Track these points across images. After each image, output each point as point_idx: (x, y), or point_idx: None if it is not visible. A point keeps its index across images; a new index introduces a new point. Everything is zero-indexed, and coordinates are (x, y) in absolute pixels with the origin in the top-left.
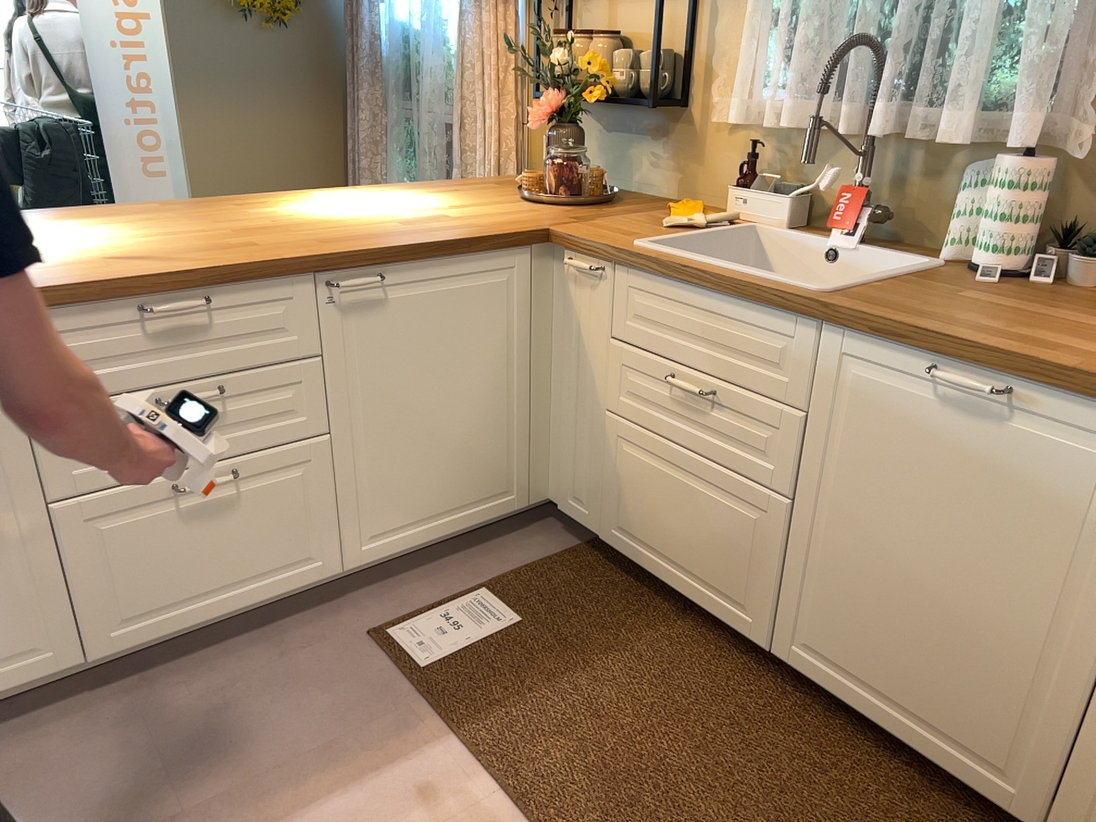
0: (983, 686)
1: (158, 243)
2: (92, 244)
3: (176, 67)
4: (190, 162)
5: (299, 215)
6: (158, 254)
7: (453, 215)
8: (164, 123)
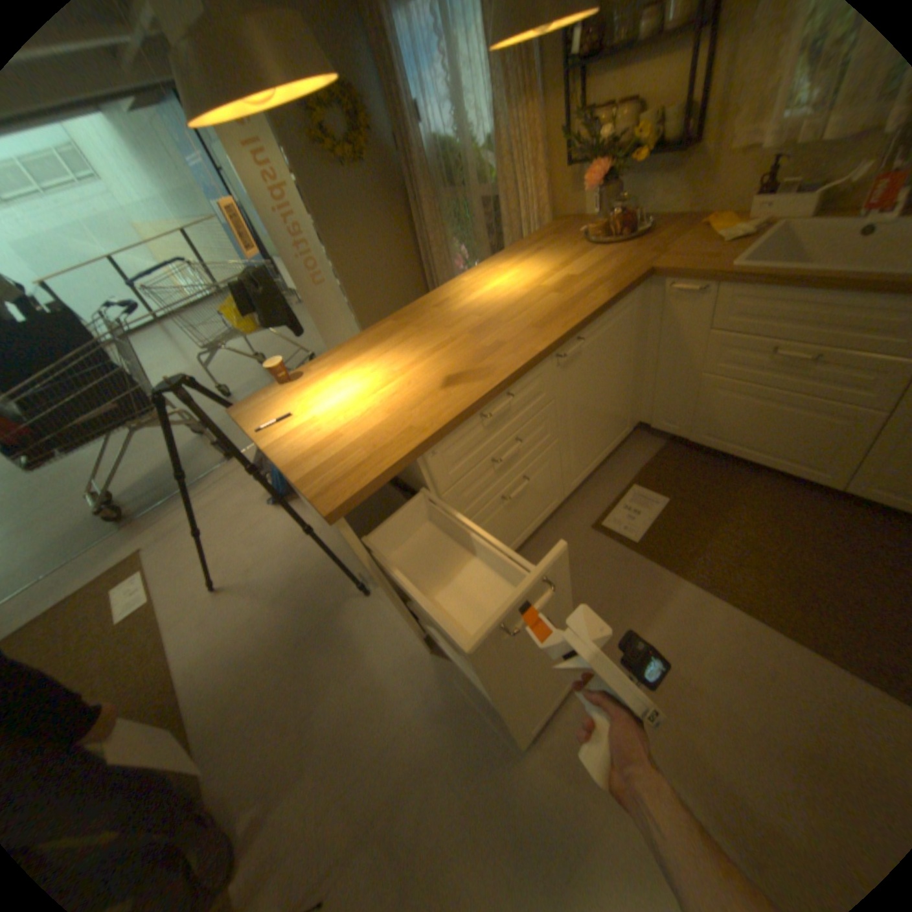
0: None
1: (442, 361)
2: (405, 373)
3: (310, 213)
4: (335, 271)
5: (482, 304)
6: (457, 371)
7: (575, 274)
8: (311, 251)
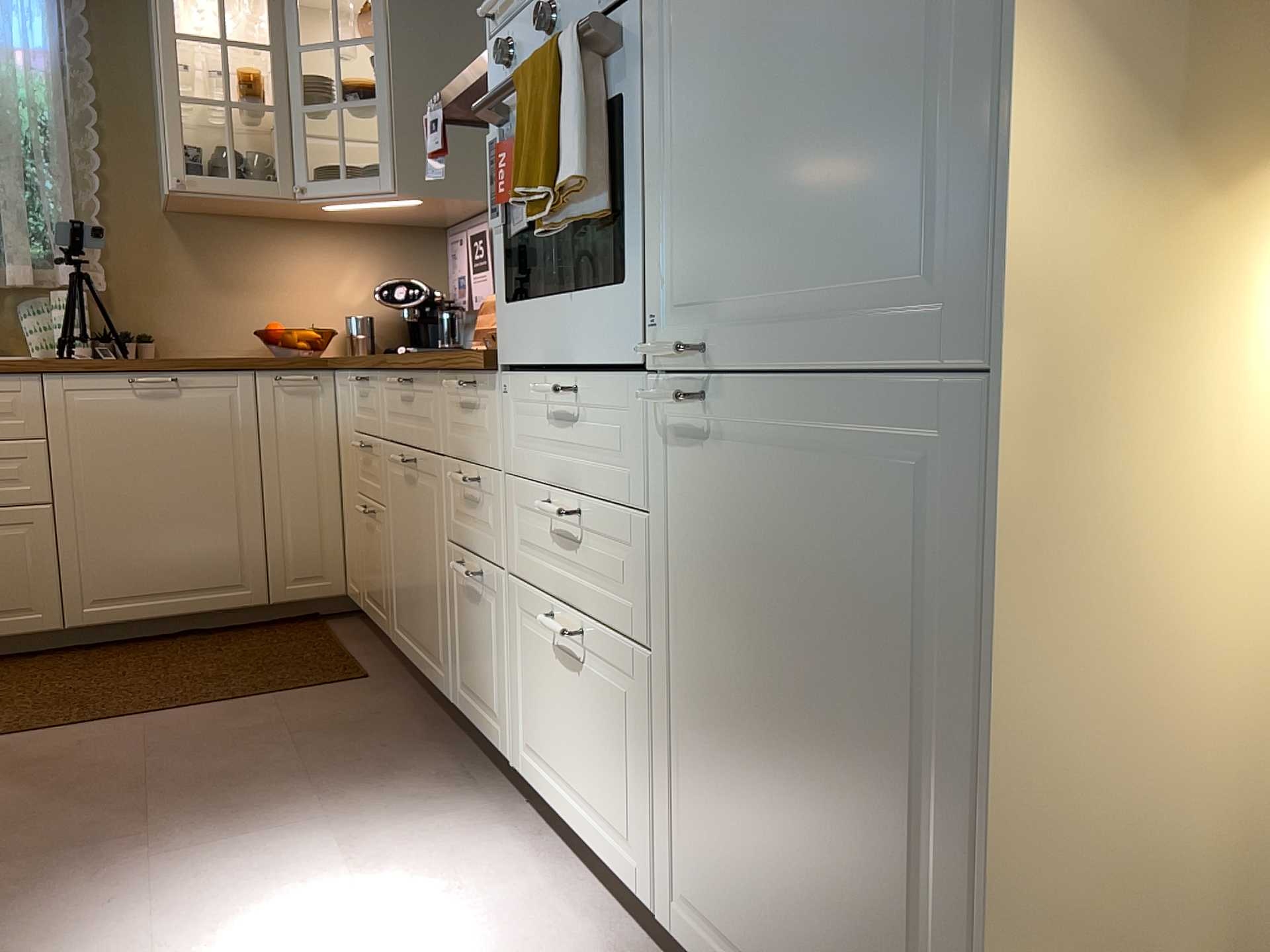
0: (214, 543)
1: None
2: None
3: None
4: None
5: None
6: None
7: None
8: None
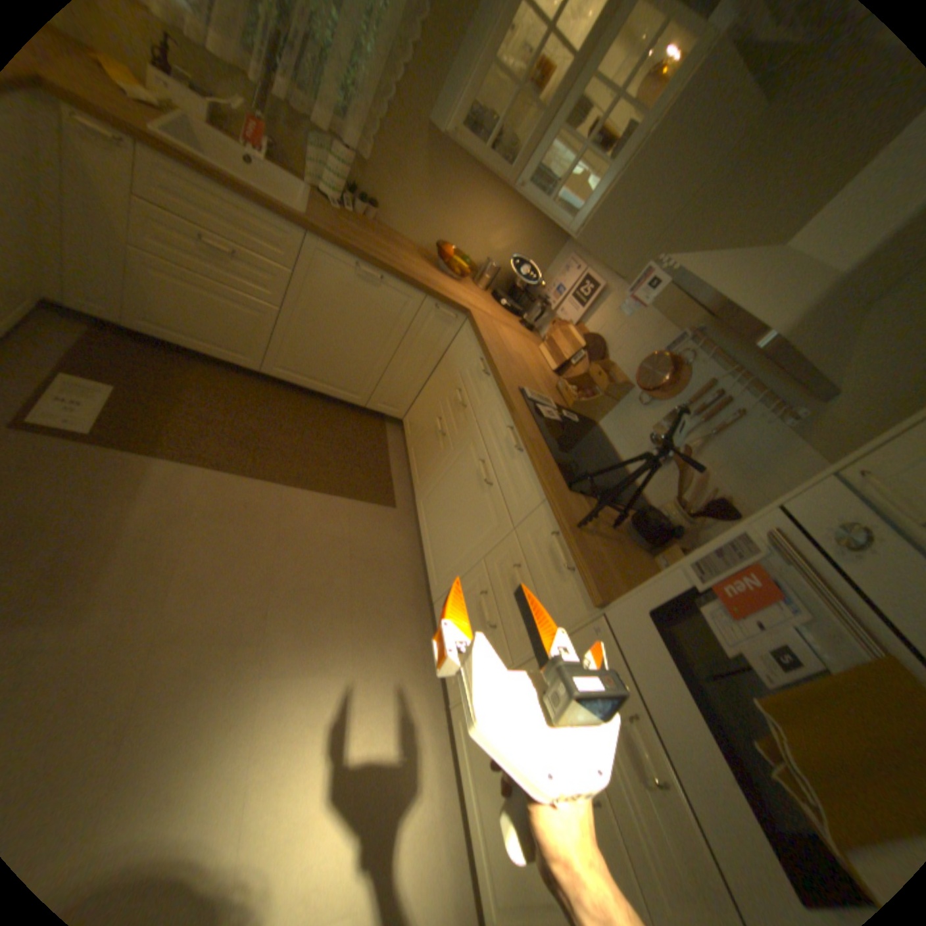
0: (355, 371)
1: None
2: None
3: None
4: None
5: None
6: None
7: None
8: None
